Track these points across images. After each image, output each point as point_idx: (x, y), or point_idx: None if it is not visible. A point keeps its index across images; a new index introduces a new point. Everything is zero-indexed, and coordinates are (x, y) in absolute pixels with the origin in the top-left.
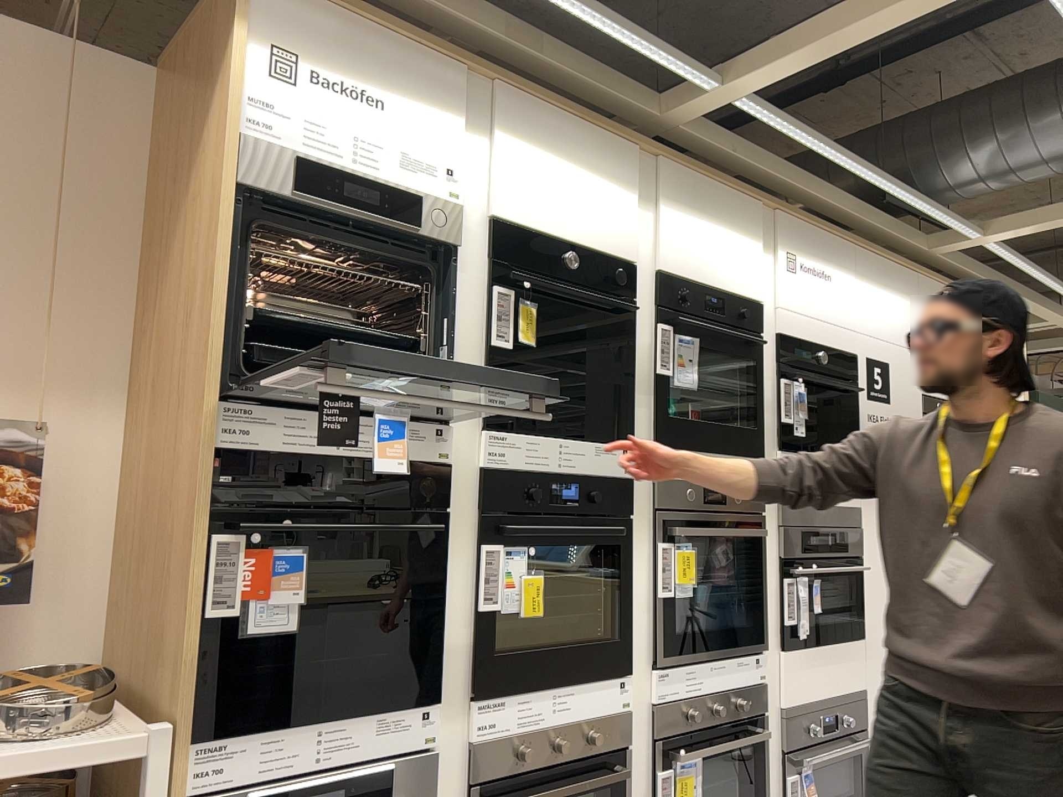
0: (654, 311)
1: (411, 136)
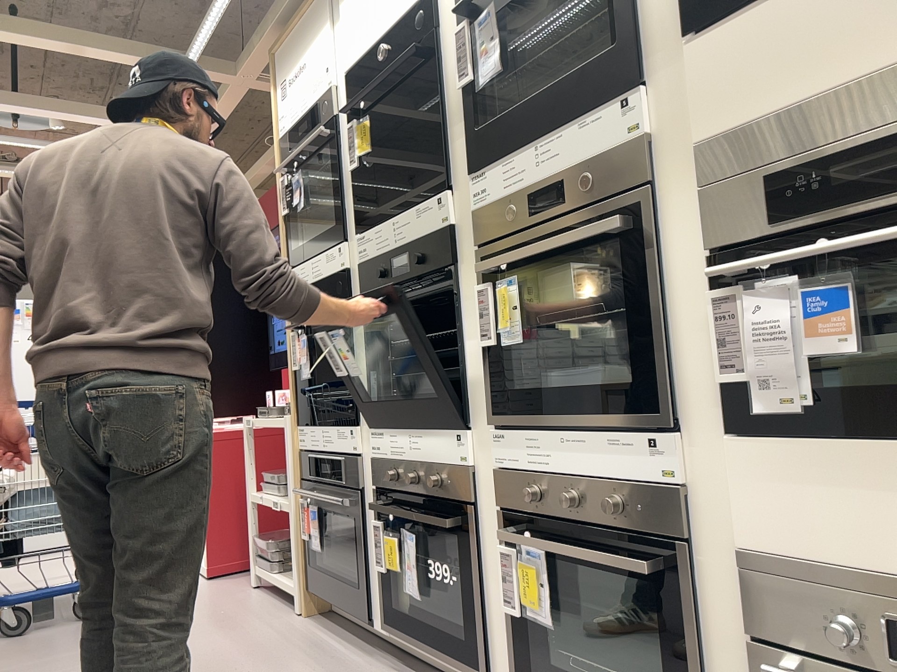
0: (451, 16)
1: (311, 67)
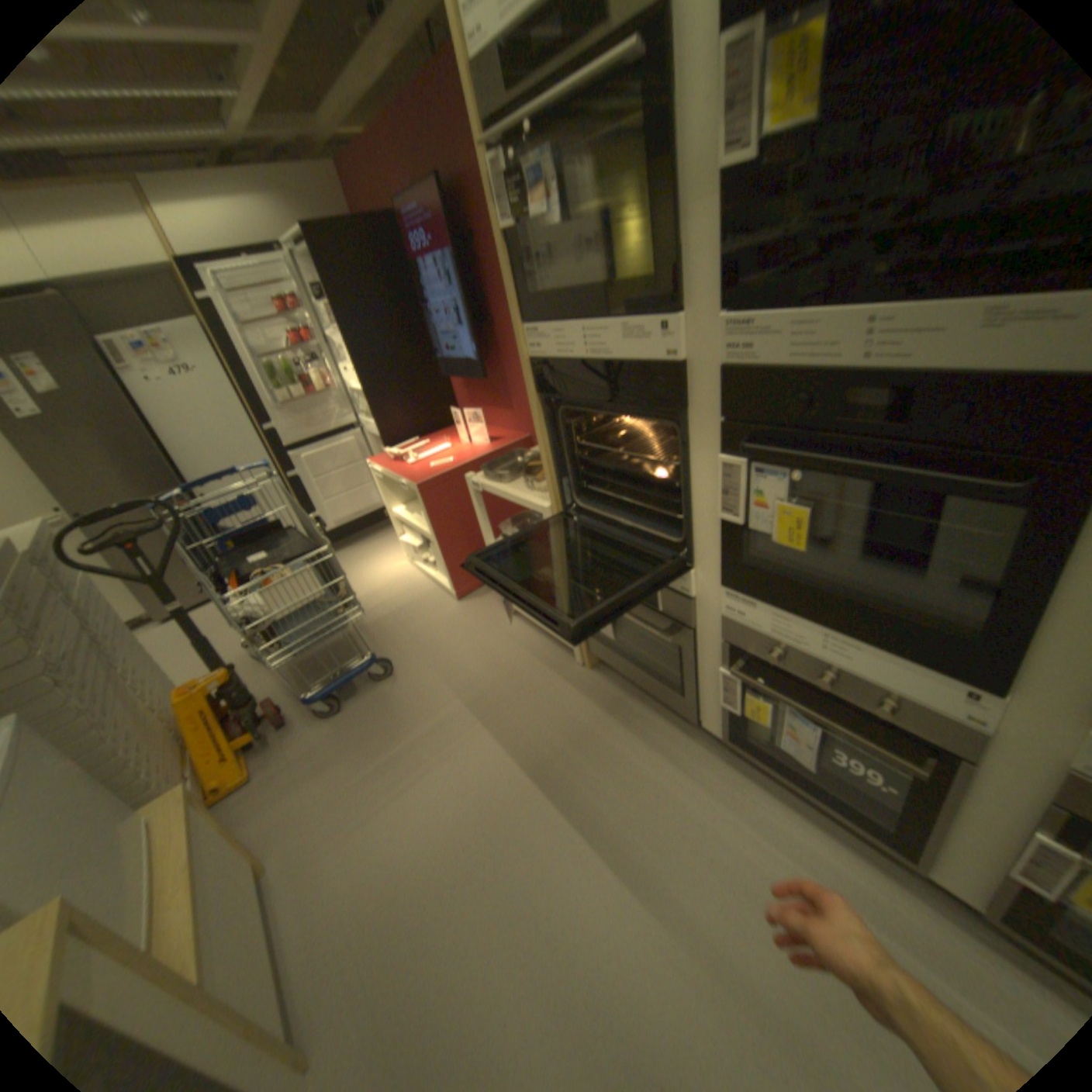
0: None
1: None
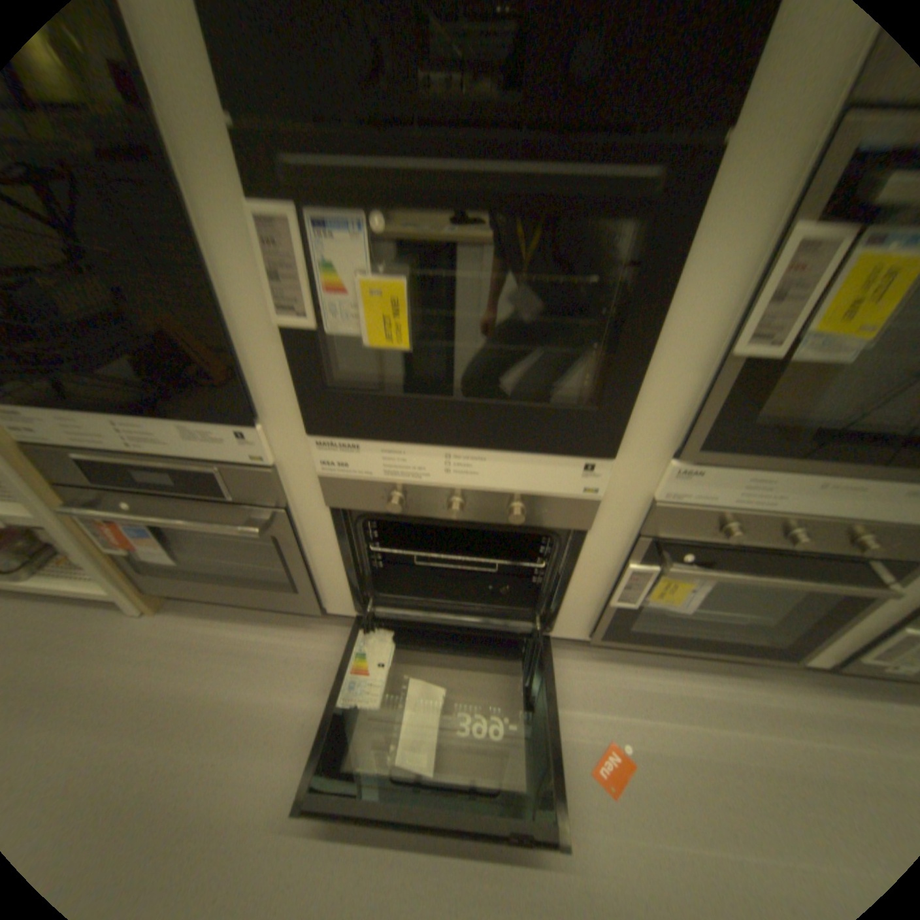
0: None
1: None
